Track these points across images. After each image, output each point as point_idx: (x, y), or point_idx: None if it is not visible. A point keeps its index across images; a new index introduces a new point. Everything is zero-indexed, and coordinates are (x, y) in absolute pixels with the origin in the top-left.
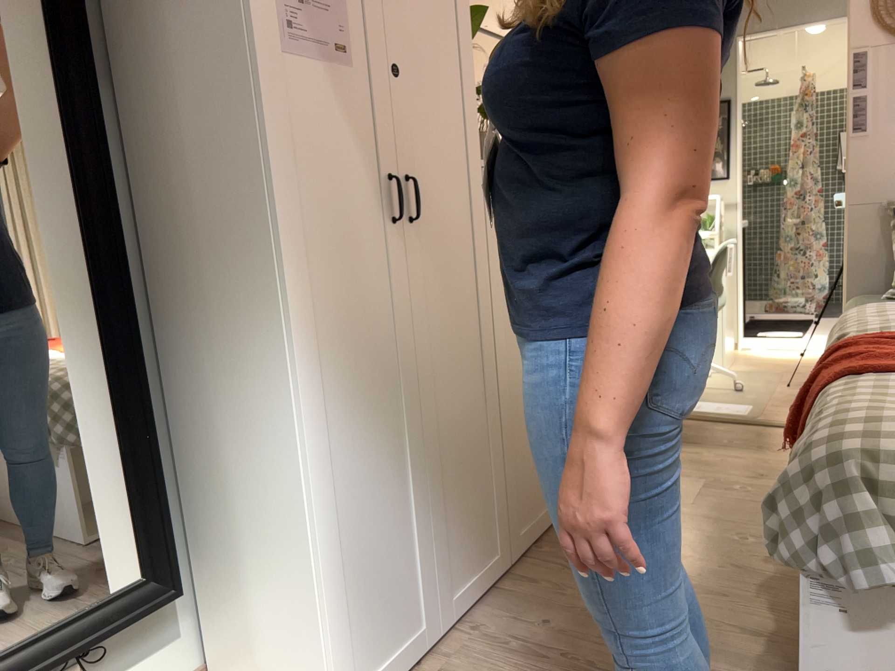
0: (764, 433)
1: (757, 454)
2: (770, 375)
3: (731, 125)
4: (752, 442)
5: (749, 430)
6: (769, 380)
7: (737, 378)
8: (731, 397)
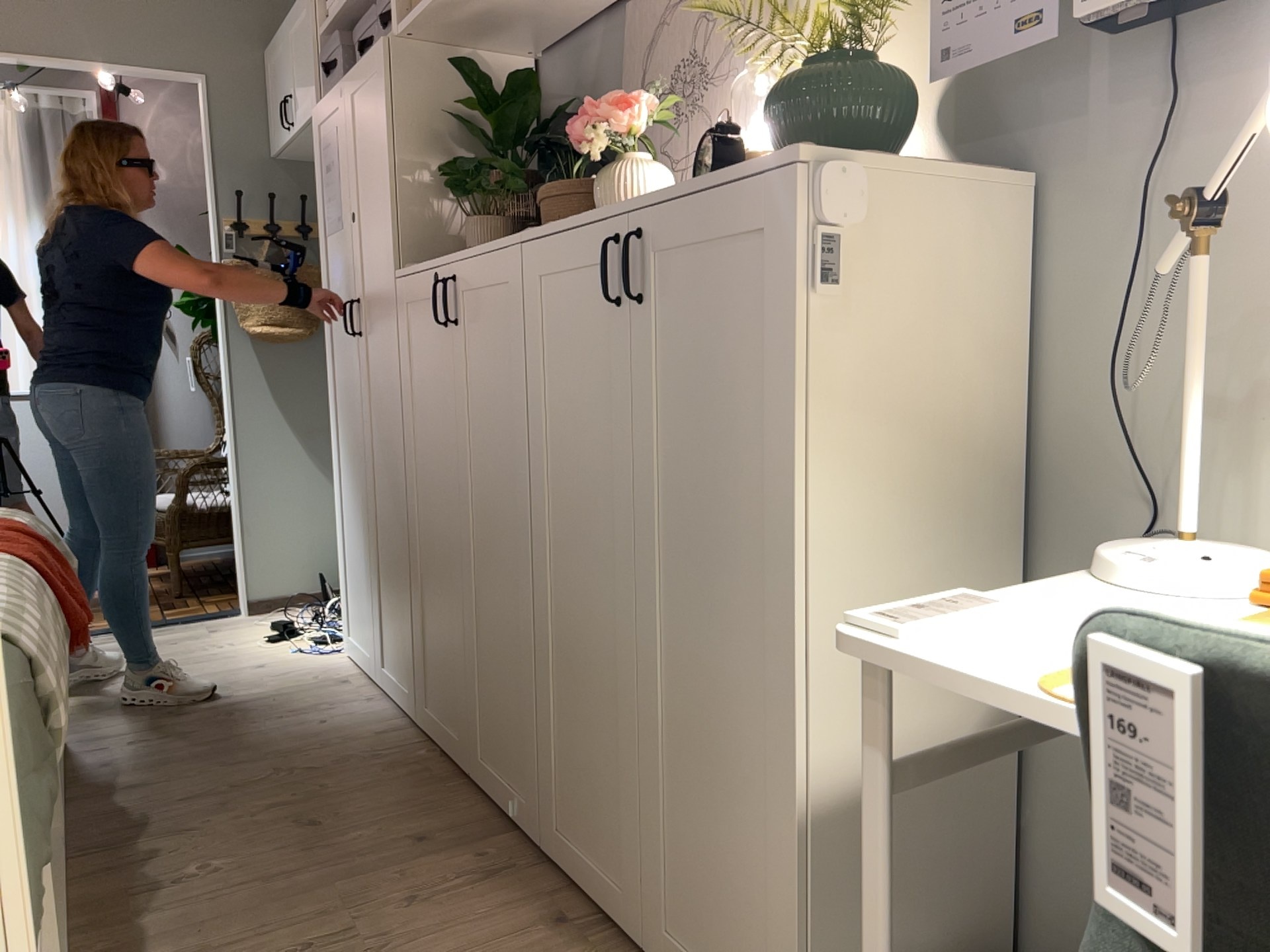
0: None
1: None
2: None
3: None
4: None
5: None
6: None
7: None
8: None
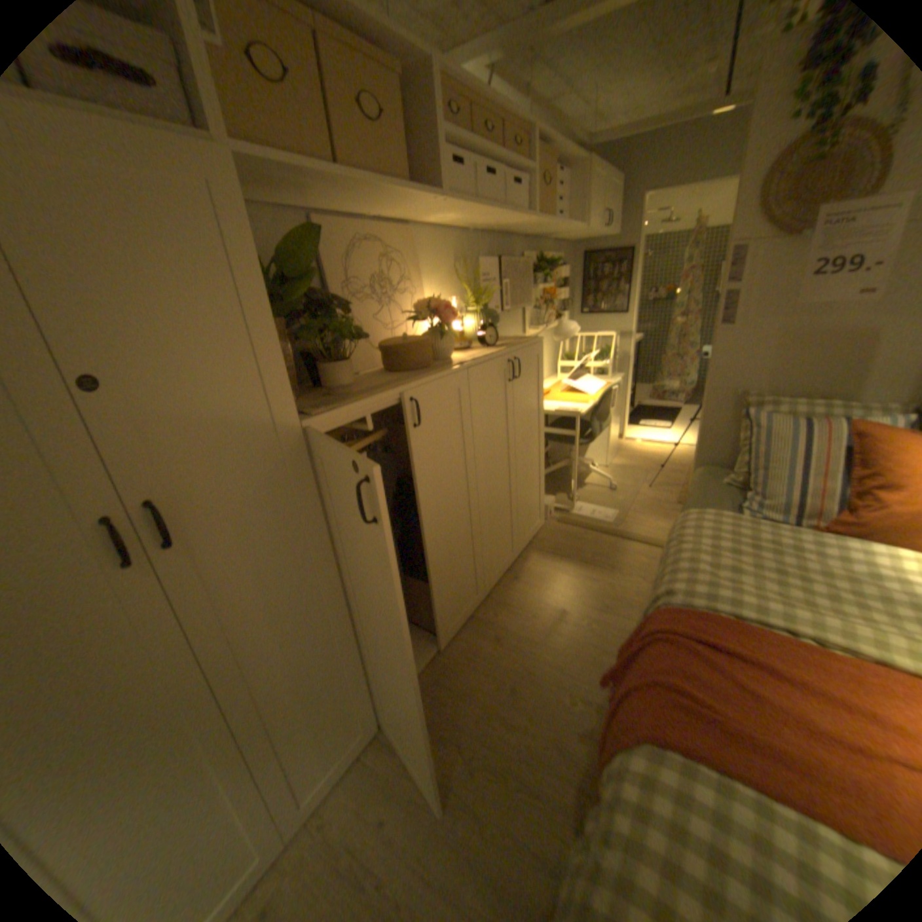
0: (620, 548)
1: (608, 576)
2: (638, 473)
3: (634, 269)
4: (608, 559)
5: (609, 543)
6: (637, 479)
7: (614, 475)
8: (605, 499)
